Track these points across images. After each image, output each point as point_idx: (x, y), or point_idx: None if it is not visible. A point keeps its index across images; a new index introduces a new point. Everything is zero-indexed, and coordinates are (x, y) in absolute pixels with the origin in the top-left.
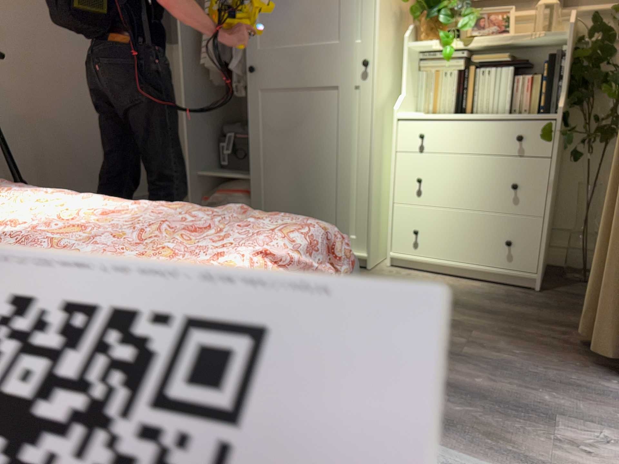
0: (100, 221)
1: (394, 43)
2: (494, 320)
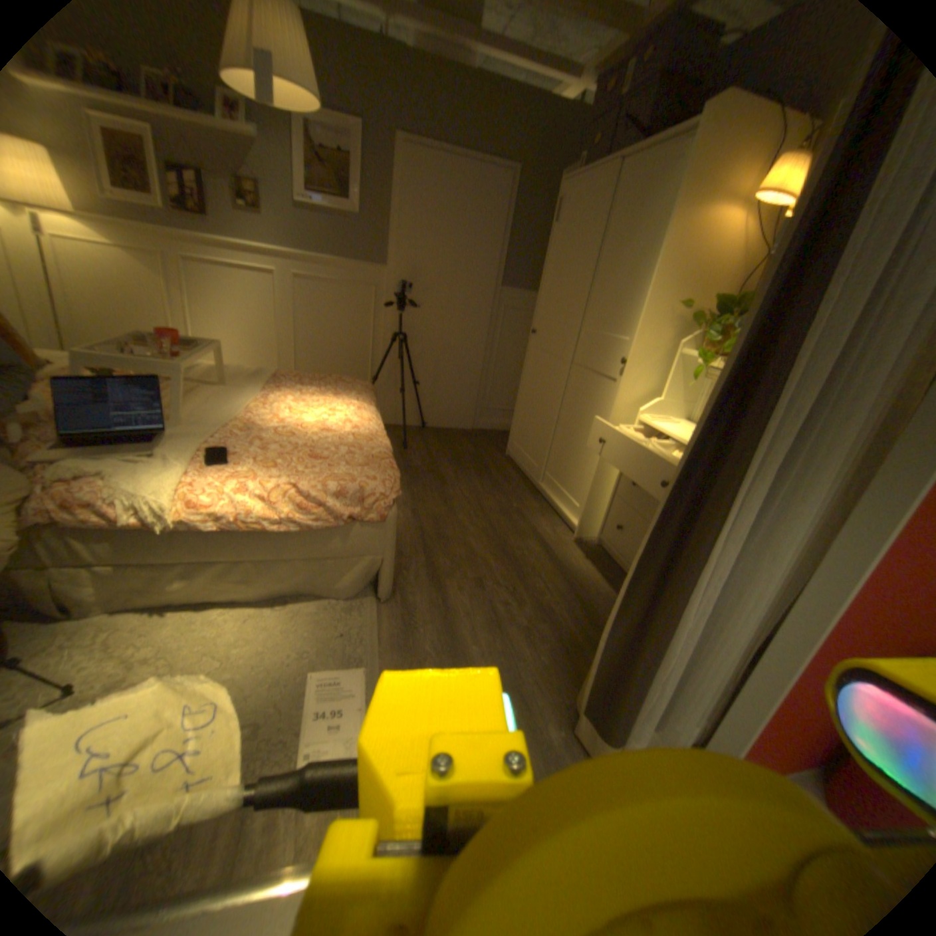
0: (315, 430)
1: (674, 344)
2: (586, 629)
